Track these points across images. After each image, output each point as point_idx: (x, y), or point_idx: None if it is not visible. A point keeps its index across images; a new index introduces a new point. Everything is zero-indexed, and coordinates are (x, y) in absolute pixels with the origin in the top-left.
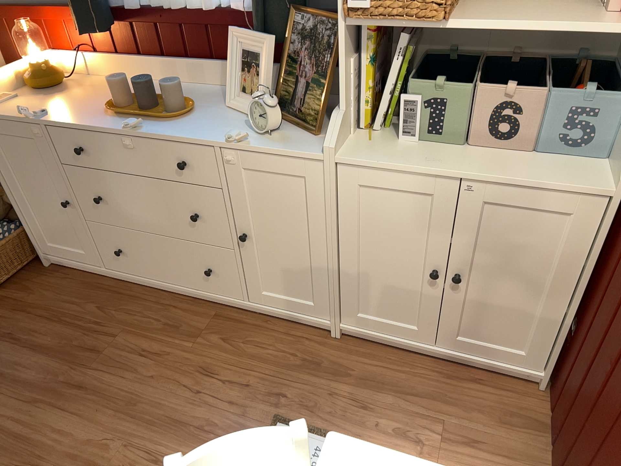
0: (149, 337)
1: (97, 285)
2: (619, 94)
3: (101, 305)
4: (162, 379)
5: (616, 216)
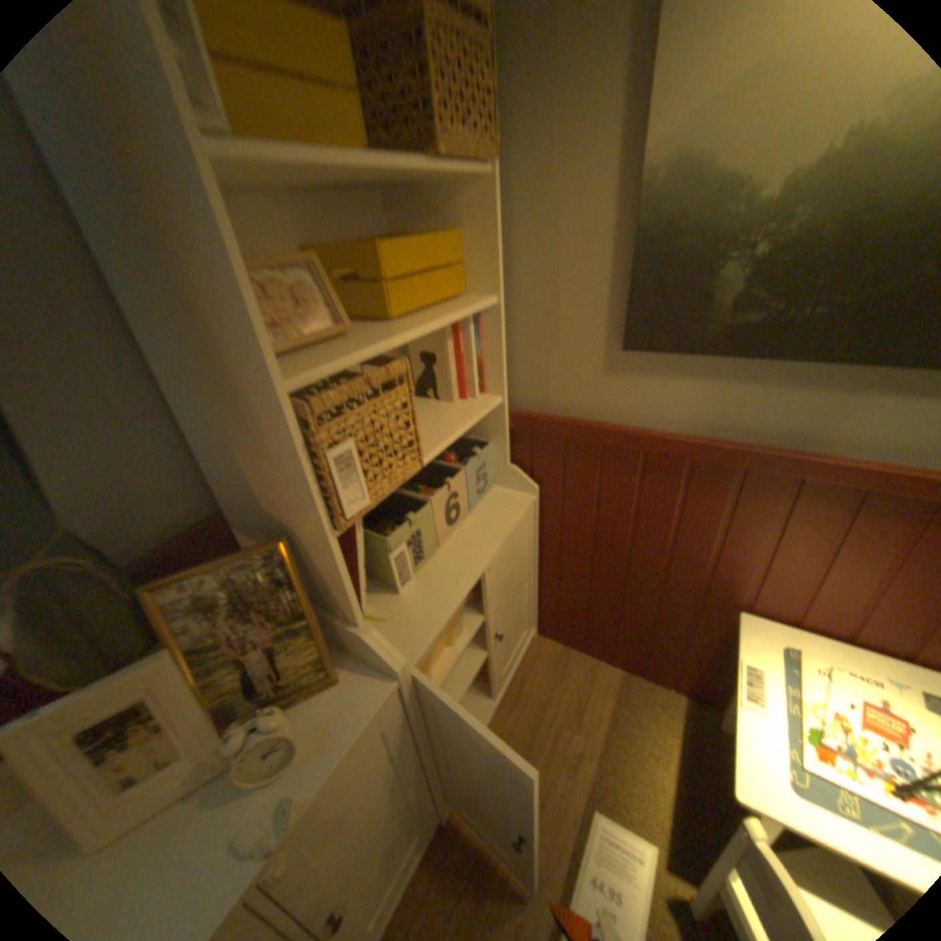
0: None
1: None
2: (483, 441)
3: None
4: None
5: (541, 506)
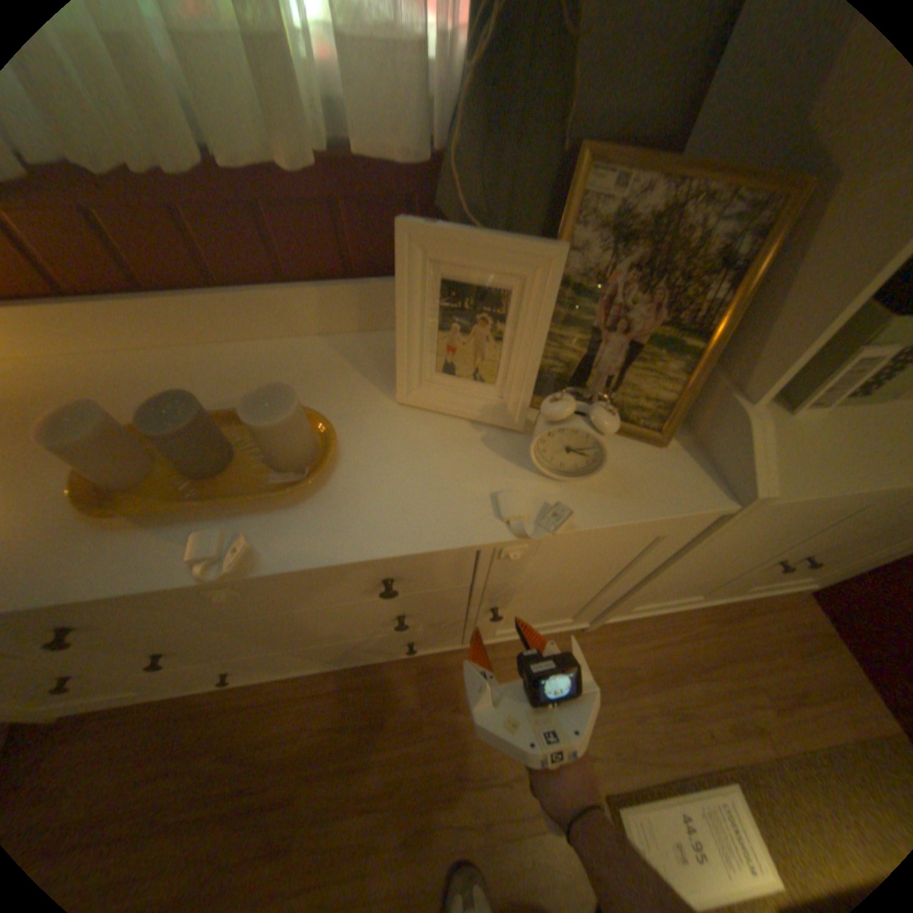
0: (347, 780)
1: (181, 720)
2: None
3: (217, 760)
4: (420, 848)
5: None
